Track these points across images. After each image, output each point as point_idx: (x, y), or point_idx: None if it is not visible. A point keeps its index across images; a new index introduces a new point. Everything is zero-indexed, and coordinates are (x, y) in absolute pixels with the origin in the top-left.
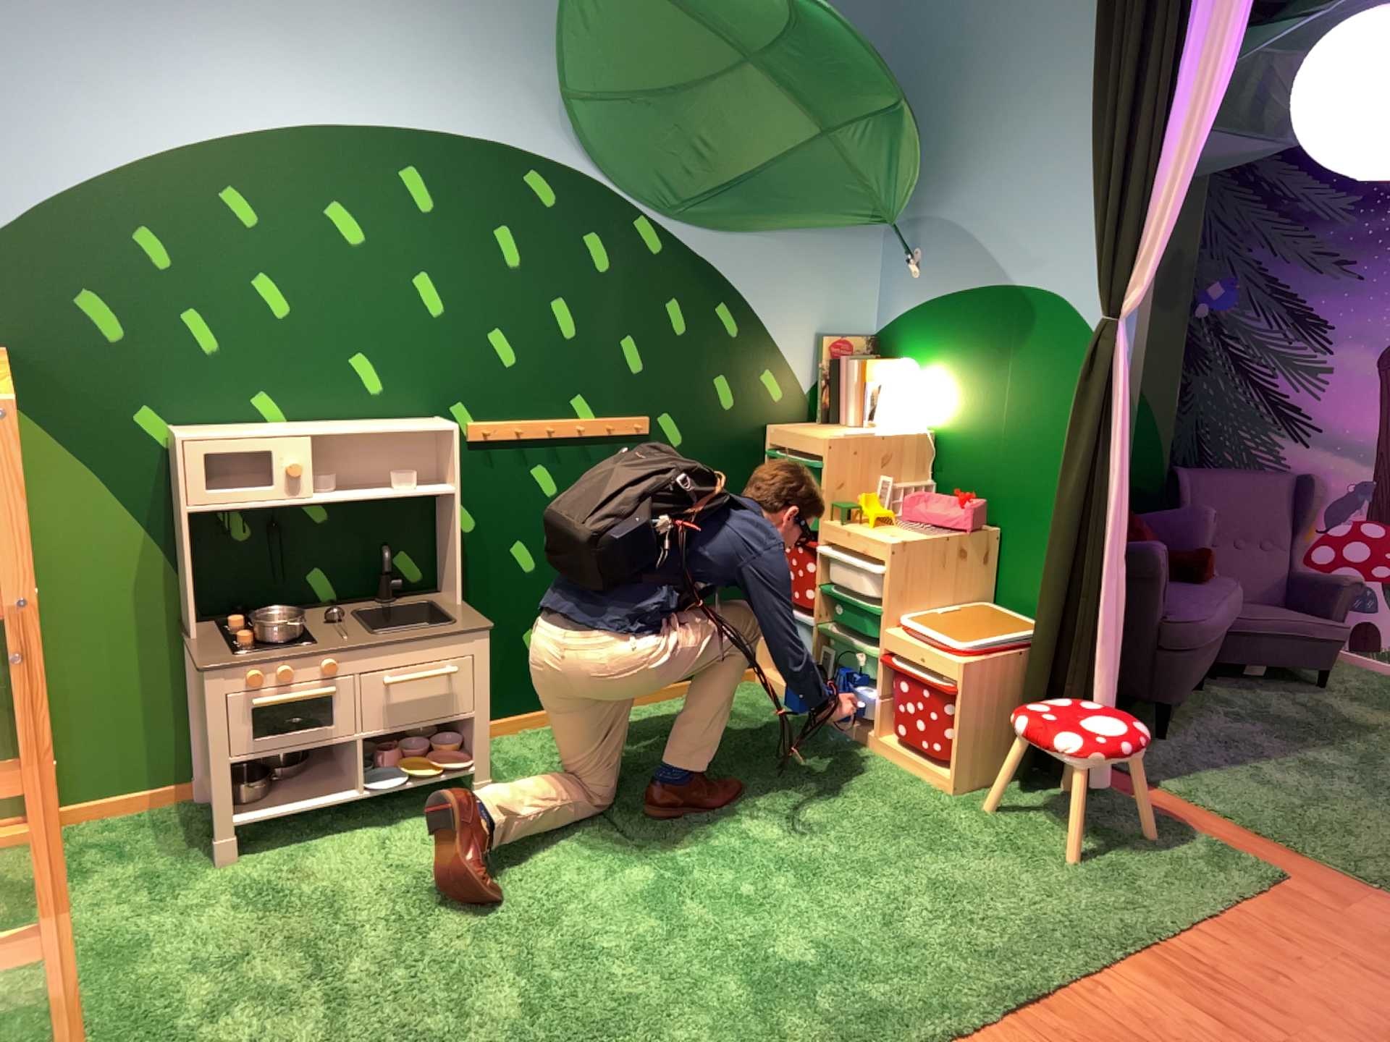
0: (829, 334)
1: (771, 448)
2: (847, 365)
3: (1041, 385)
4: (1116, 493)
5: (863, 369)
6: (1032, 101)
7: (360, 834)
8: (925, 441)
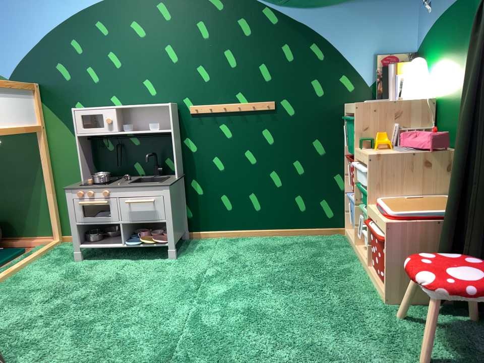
0: (385, 52)
1: (347, 114)
2: (392, 66)
3: None
4: None
5: (397, 67)
6: None
7: (118, 263)
8: (428, 101)
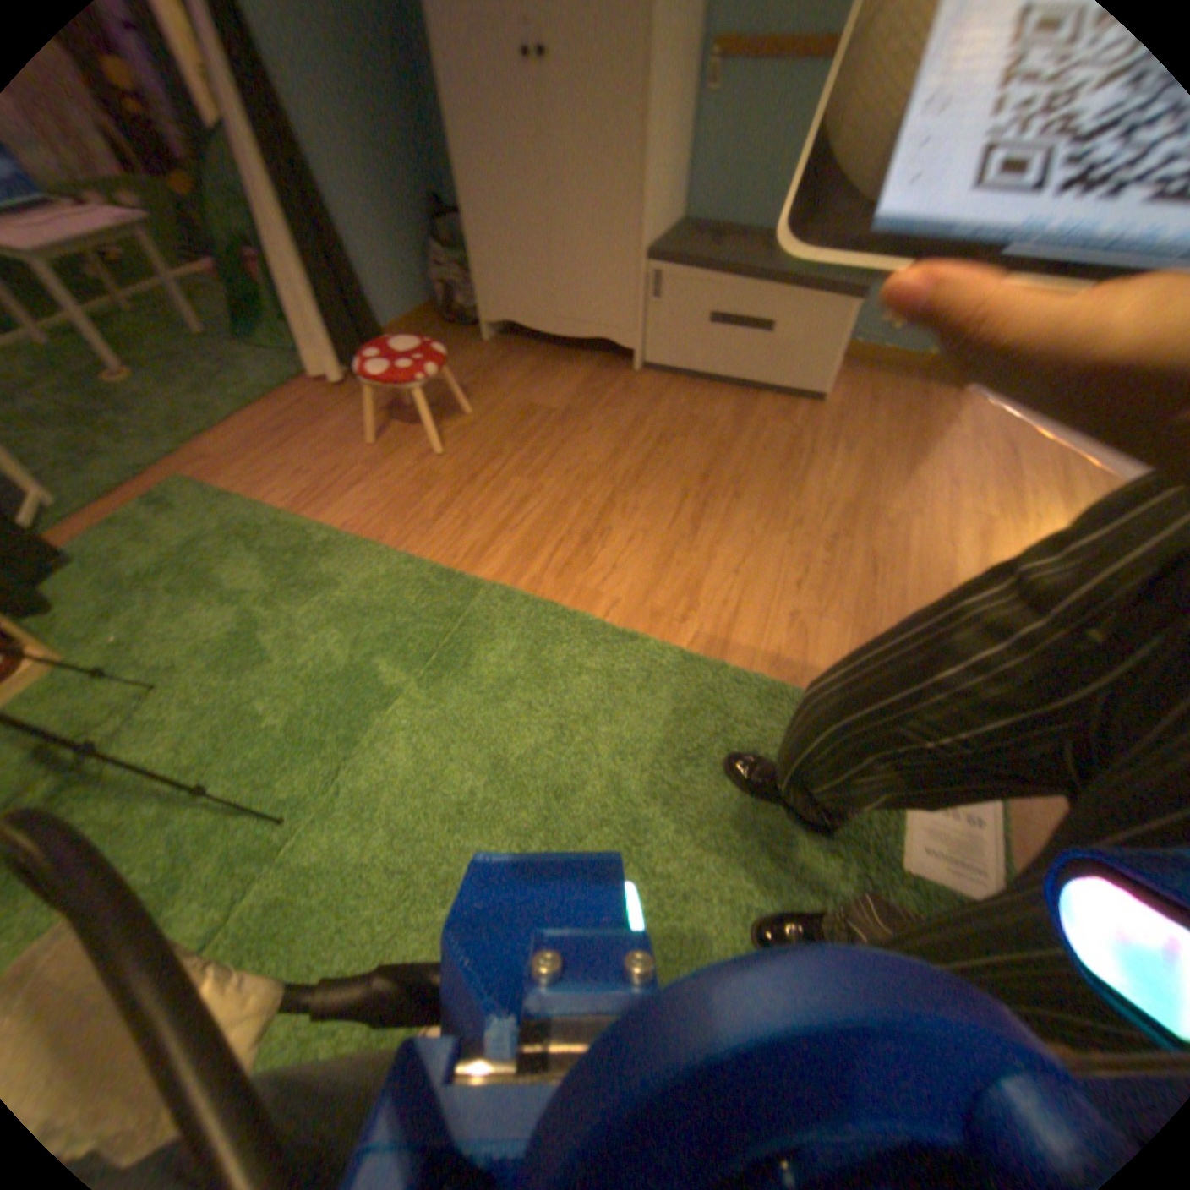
0: None
1: None
2: None
3: None
4: None
5: None
6: None
7: None
8: None
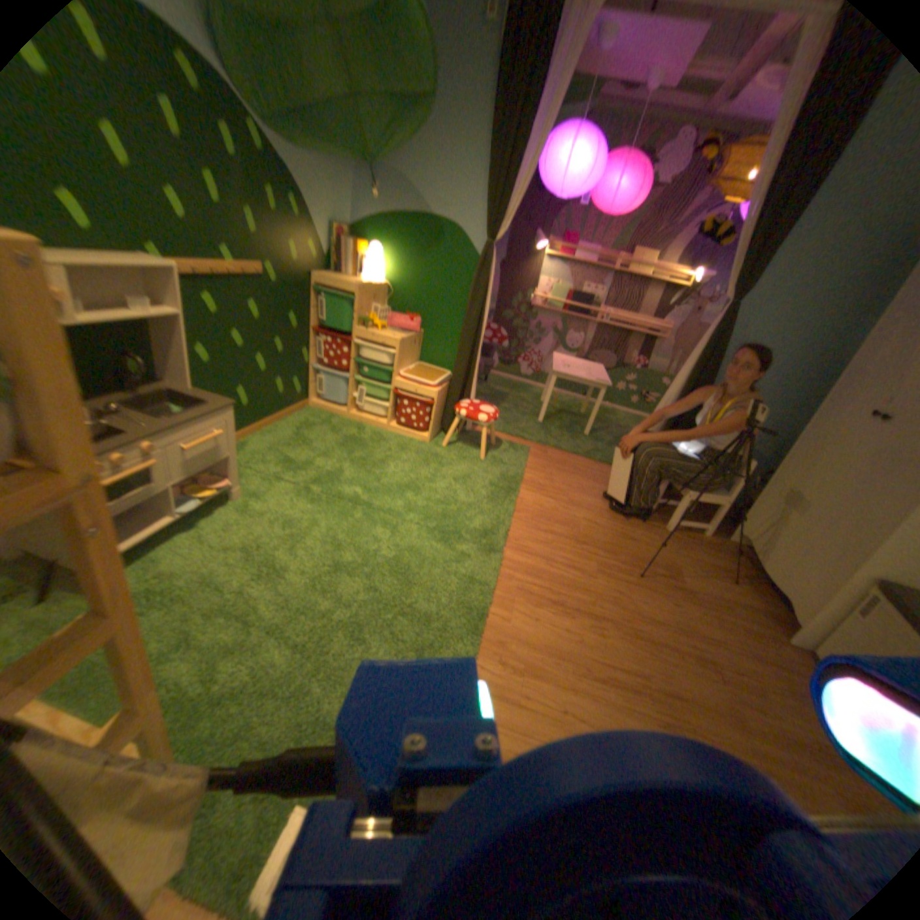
0: (332, 220)
1: (312, 284)
2: (344, 240)
3: (448, 266)
4: (485, 318)
5: (354, 244)
6: (452, 110)
7: (173, 544)
8: (387, 286)
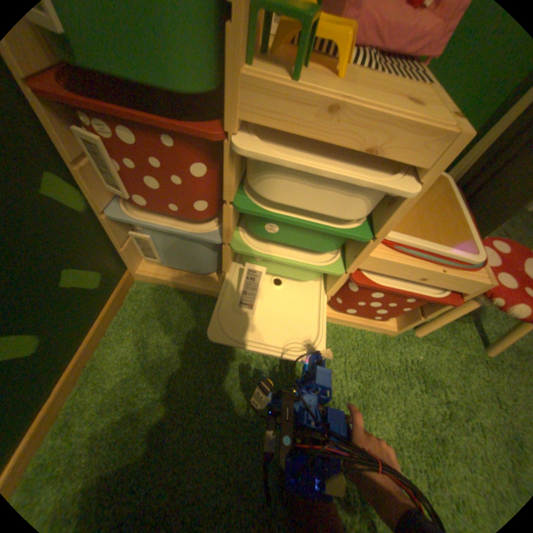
0: None
1: None
2: None
3: None
4: None
5: None
6: None
7: None
8: None
